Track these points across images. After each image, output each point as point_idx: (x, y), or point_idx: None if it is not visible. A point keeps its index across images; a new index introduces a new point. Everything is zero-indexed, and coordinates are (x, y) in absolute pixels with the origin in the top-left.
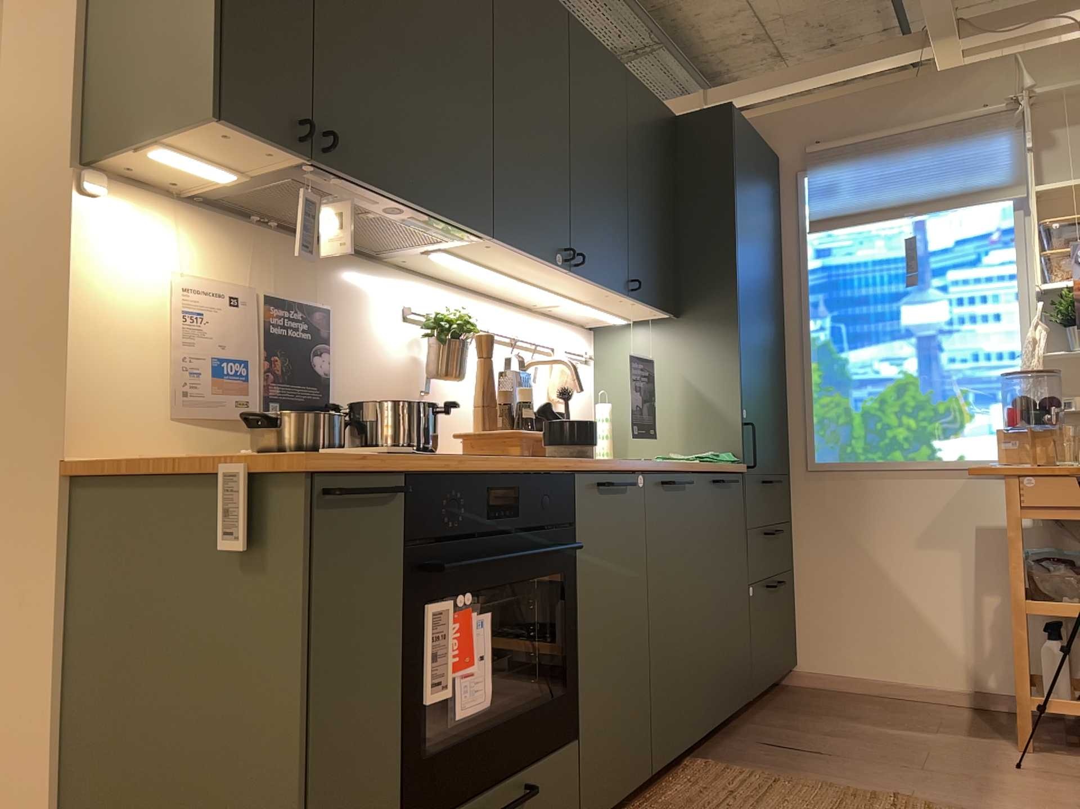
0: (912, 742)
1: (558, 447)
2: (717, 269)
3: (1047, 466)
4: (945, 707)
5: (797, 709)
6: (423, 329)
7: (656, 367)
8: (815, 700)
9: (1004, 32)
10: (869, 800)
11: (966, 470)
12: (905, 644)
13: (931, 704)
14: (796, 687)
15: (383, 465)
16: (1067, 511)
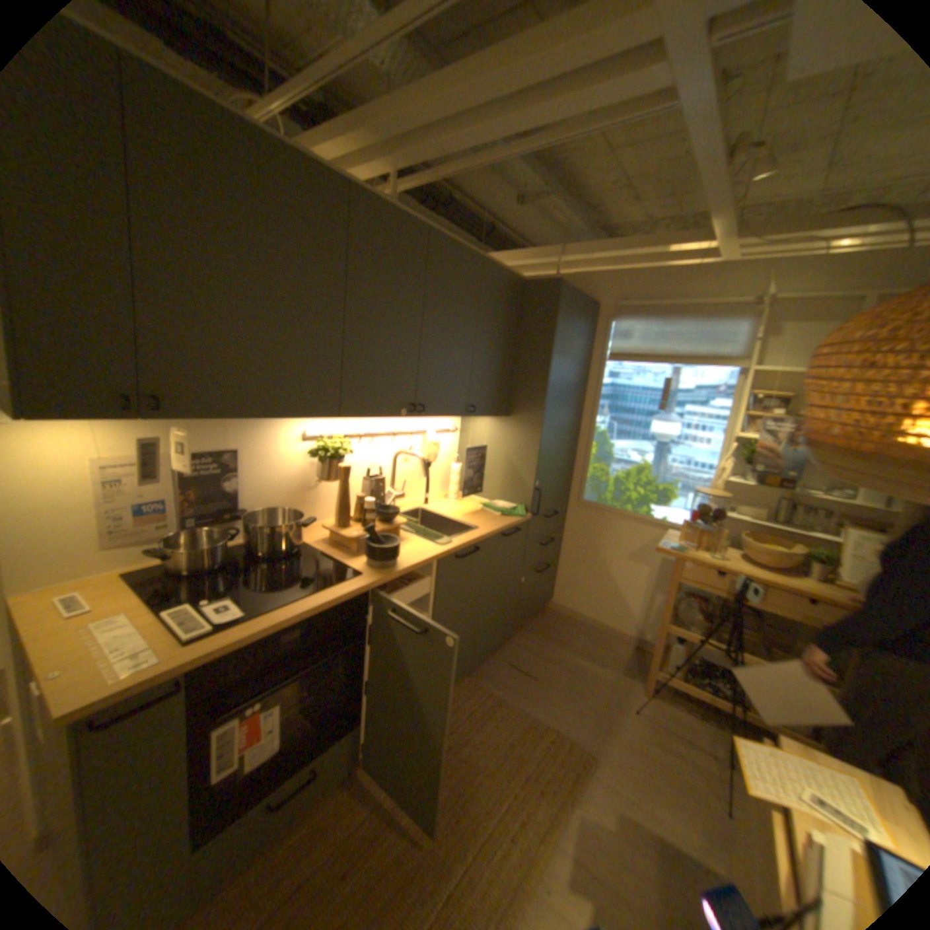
0: (588, 678)
1: (367, 562)
2: (533, 393)
3: (703, 558)
4: (620, 645)
5: (539, 634)
6: (310, 454)
7: (490, 444)
8: (552, 627)
9: (772, 240)
10: (540, 737)
11: (665, 527)
12: (608, 607)
13: (613, 641)
14: (548, 611)
15: (157, 681)
16: (706, 589)
